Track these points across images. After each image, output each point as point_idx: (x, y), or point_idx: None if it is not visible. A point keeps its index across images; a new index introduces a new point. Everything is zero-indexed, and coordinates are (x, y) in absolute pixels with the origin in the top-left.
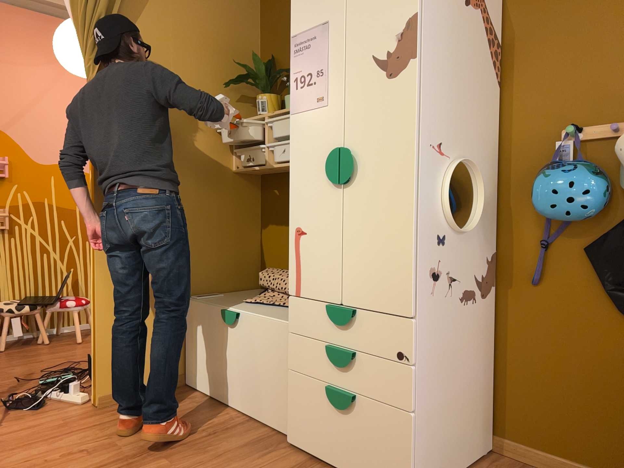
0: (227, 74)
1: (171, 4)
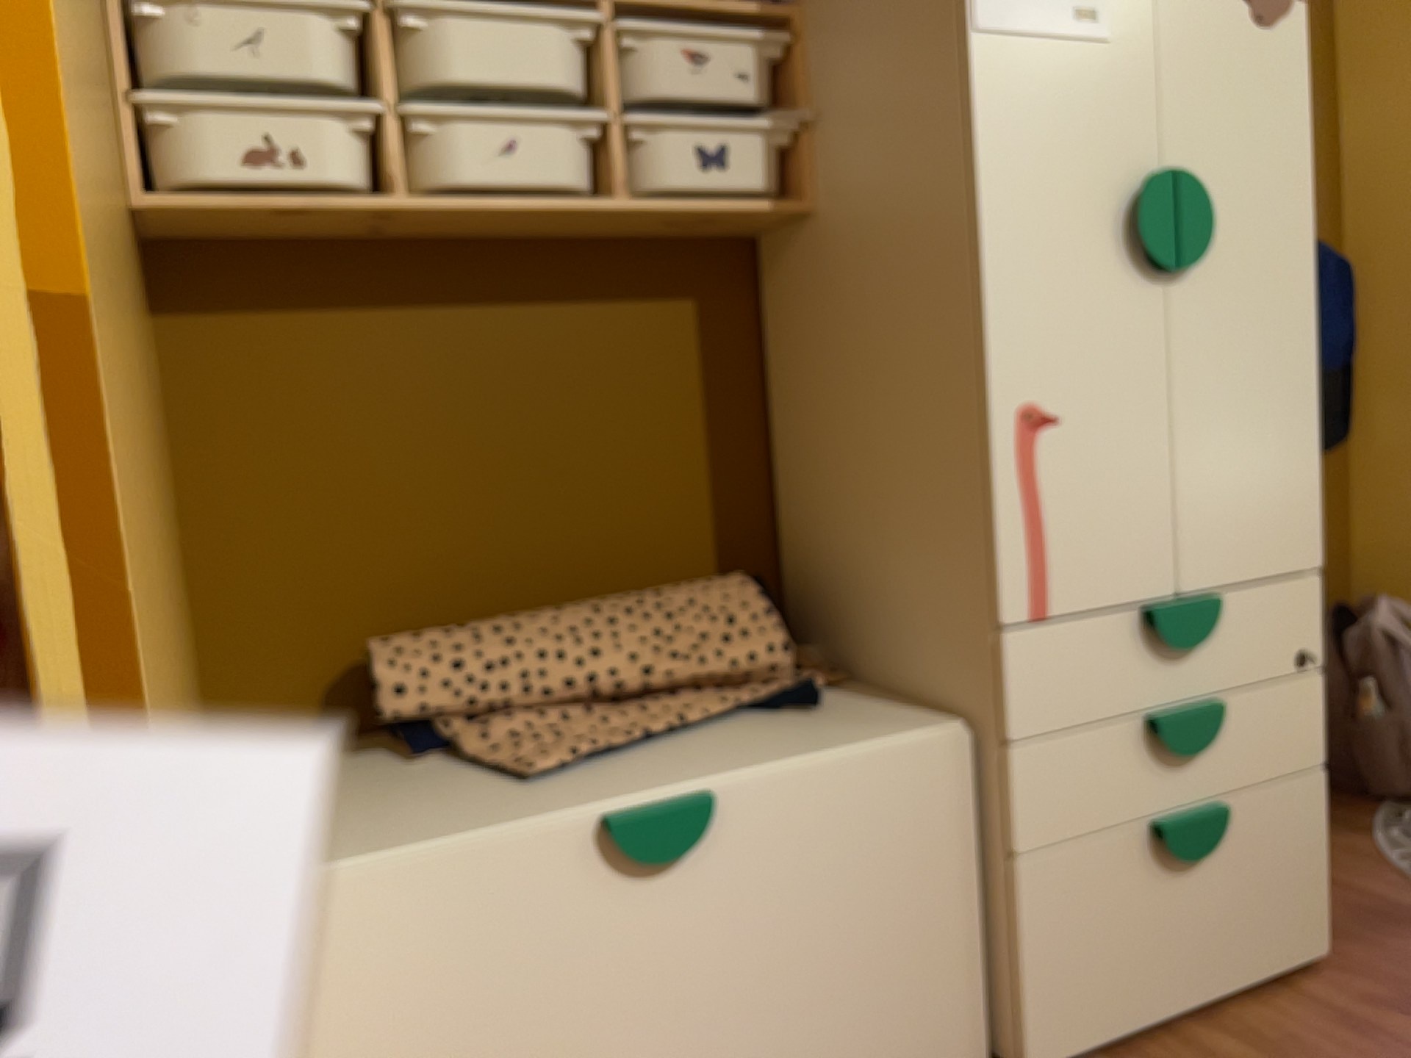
0: None
1: None
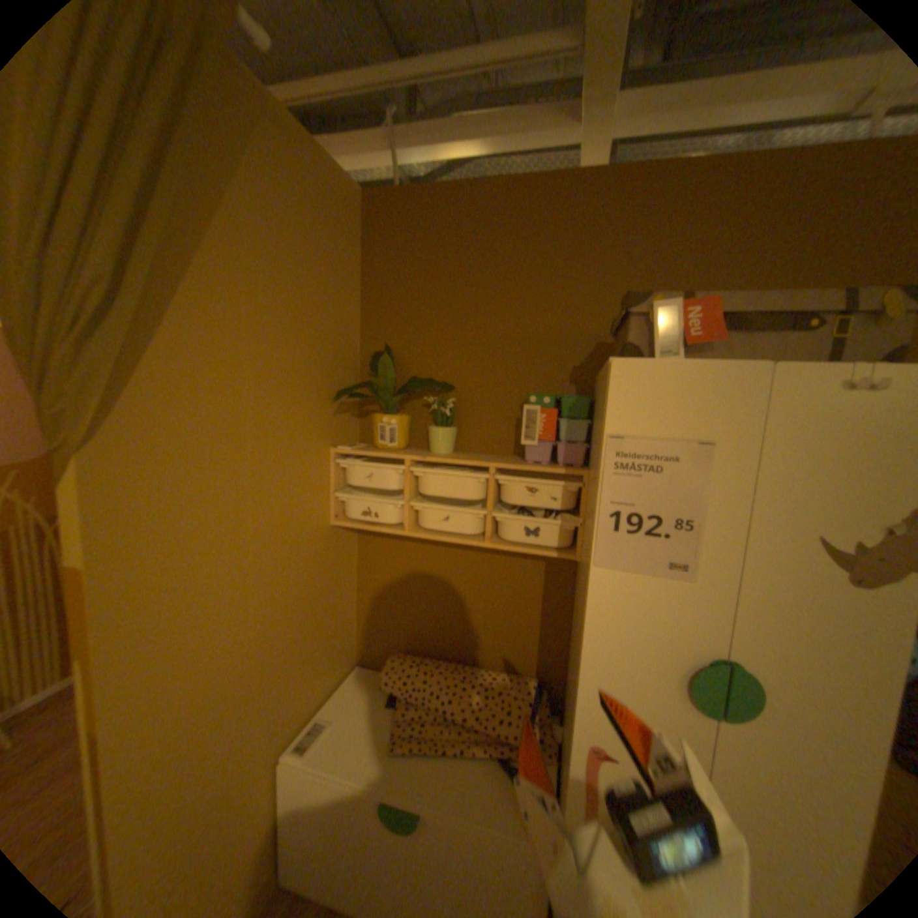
0: (325, 373)
1: (243, 245)
